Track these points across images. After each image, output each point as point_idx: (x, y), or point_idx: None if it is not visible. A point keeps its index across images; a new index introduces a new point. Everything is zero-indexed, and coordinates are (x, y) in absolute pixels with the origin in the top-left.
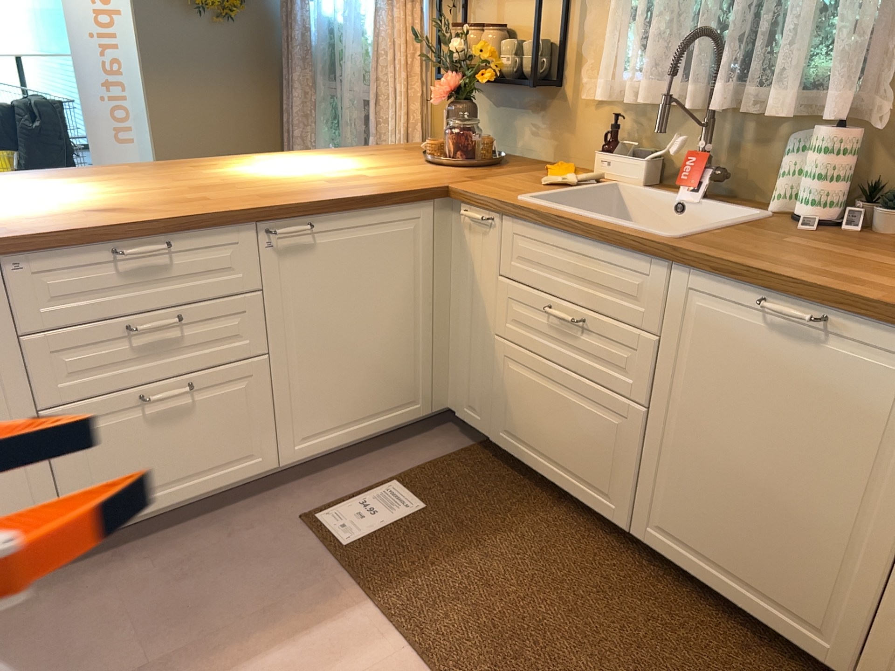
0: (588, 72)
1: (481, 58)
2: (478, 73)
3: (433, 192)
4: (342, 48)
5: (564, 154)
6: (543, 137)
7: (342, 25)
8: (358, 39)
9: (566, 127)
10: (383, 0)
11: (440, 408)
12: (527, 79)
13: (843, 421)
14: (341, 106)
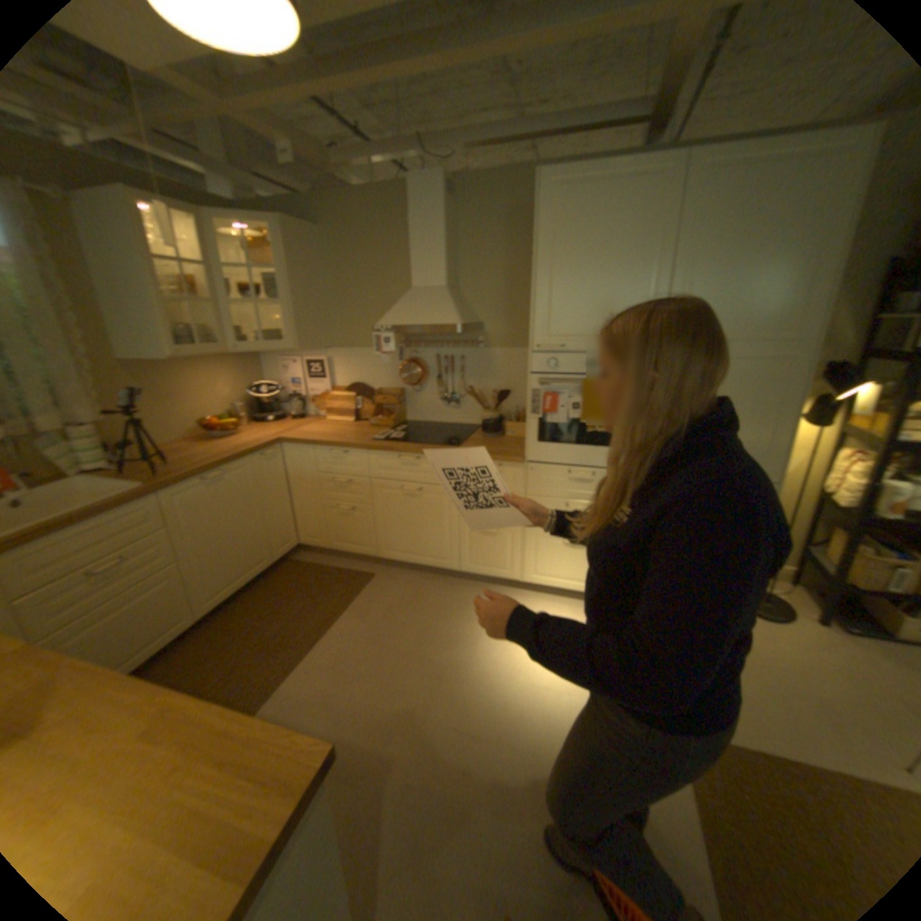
0: None
1: None
2: None
3: None
4: None
5: None
6: None
7: None
8: None
9: None
10: None
11: None
12: None
13: (241, 496)
14: None
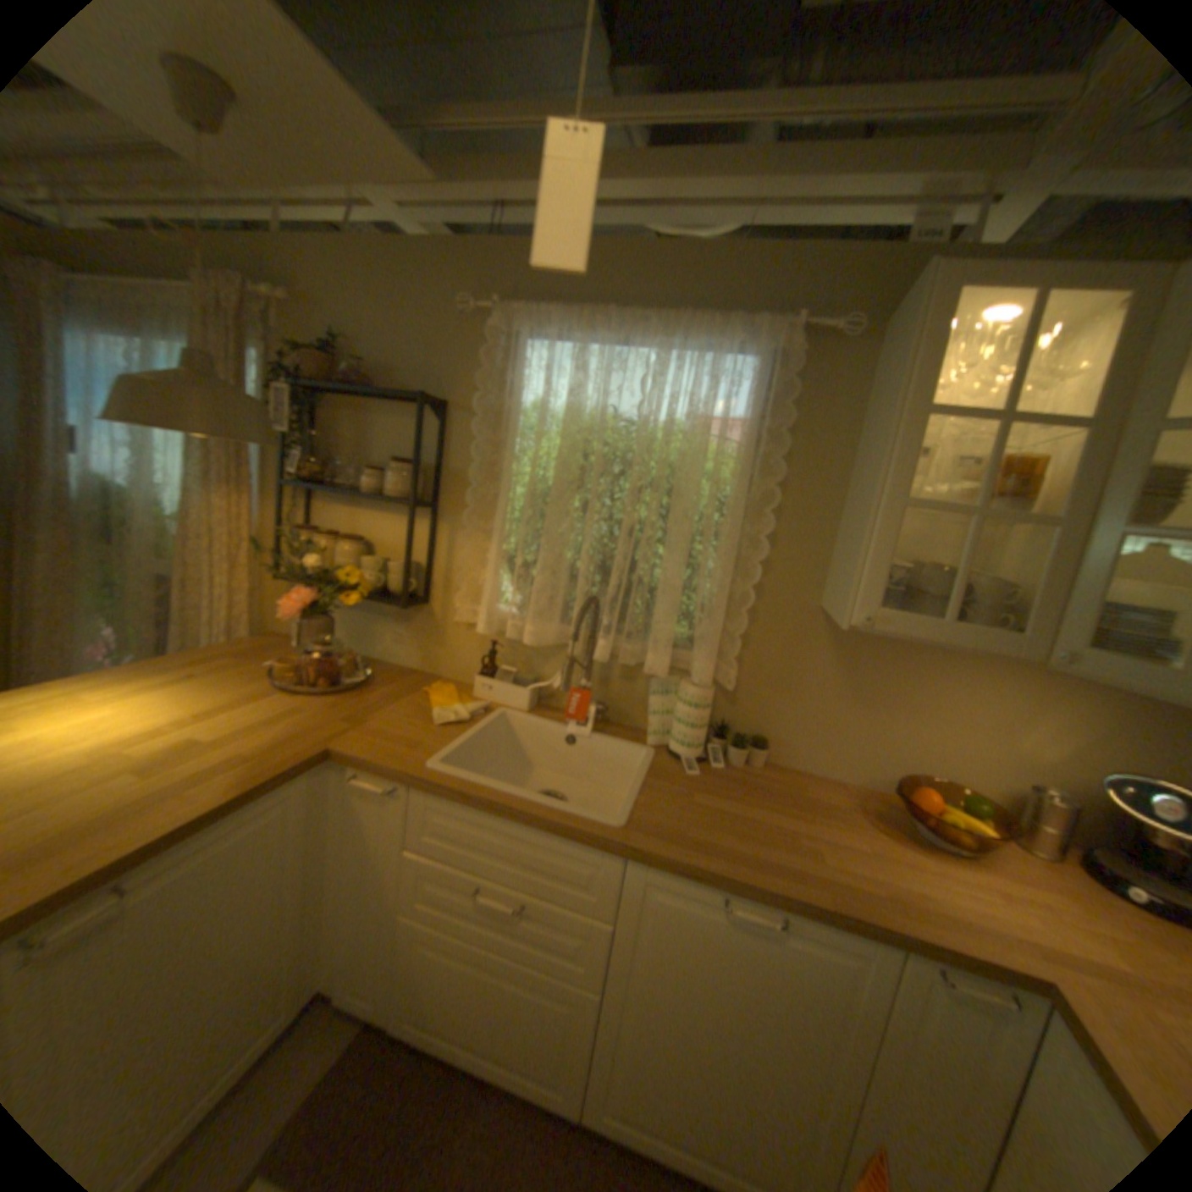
0: (462, 597)
1: (343, 575)
2: (338, 589)
3: (309, 763)
4: (121, 513)
5: (433, 664)
6: (407, 645)
7: (119, 486)
8: (148, 509)
9: (435, 640)
10: (193, 480)
11: (307, 1000)
12: (392, 593)
13: (807, 1010)
14: (115, 577)
